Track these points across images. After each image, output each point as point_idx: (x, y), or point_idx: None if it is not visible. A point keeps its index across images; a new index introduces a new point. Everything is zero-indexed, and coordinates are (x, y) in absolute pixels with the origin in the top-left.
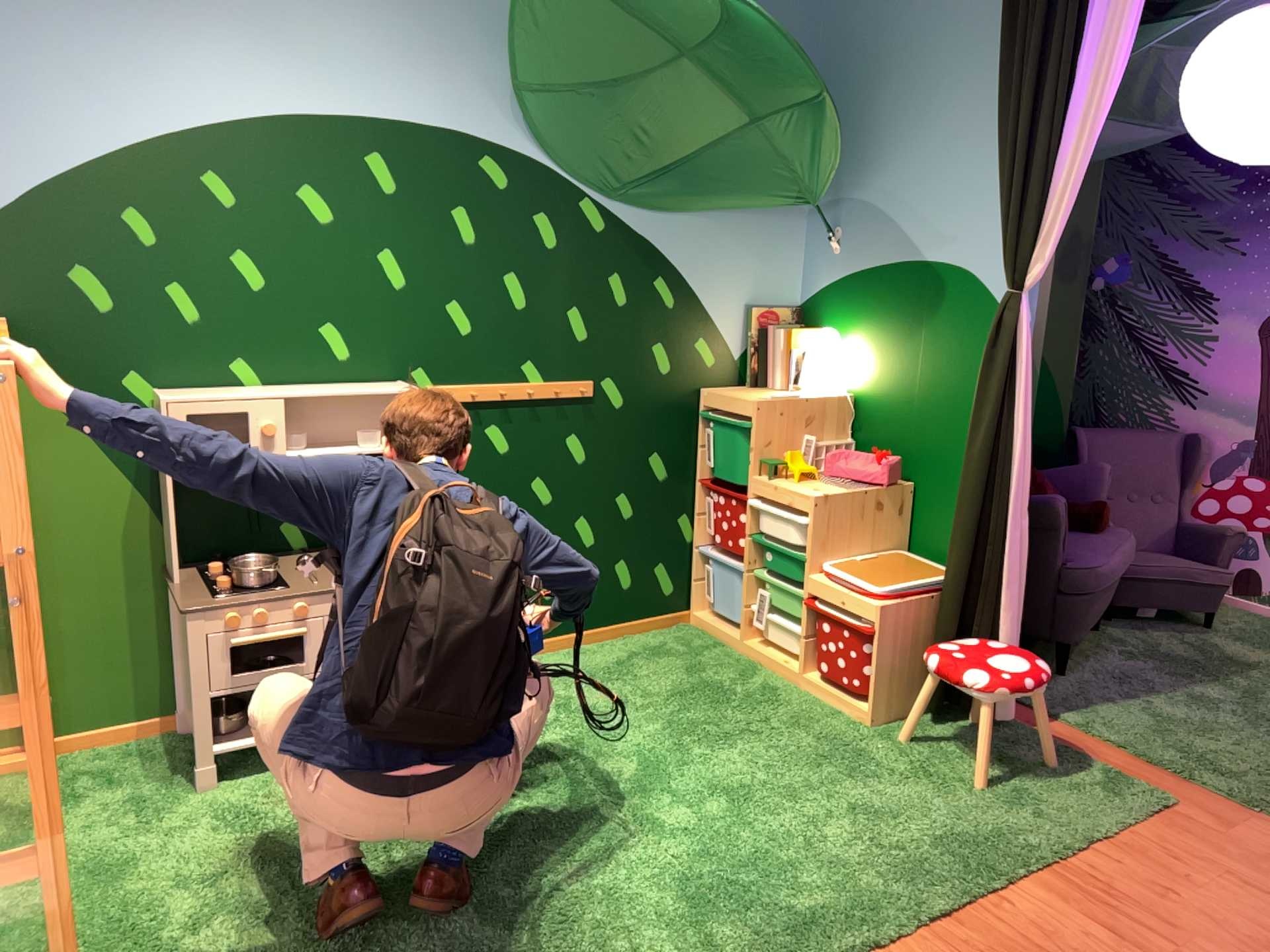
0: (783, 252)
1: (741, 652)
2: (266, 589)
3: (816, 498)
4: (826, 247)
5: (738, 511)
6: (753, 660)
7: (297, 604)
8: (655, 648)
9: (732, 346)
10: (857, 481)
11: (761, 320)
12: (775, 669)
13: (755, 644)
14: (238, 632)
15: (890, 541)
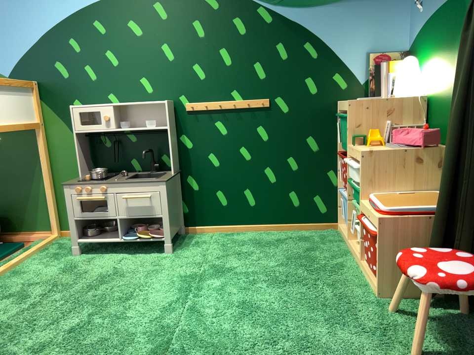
0: (395, 17)
1: (347, 247)
2: (94, 181)
3: (366, 152)
4: (415, 4)
5: (347, 166)
6: (349, 252)
7: (98, 187)
8: (304, 238)
9: (360, 76)
10: (411, 145)
11: (378, 59)
12: (355, 259)
13: (353, 244)
14: (77, 196)
15: (438, 186)
